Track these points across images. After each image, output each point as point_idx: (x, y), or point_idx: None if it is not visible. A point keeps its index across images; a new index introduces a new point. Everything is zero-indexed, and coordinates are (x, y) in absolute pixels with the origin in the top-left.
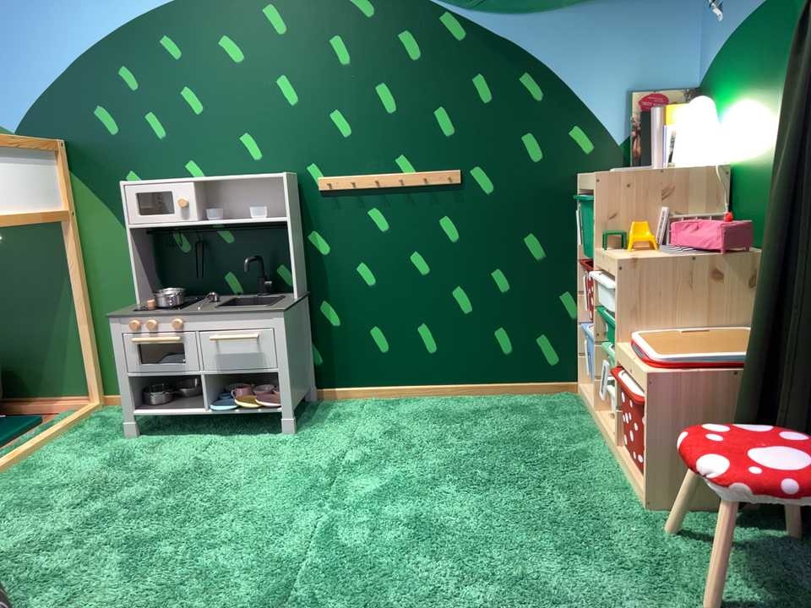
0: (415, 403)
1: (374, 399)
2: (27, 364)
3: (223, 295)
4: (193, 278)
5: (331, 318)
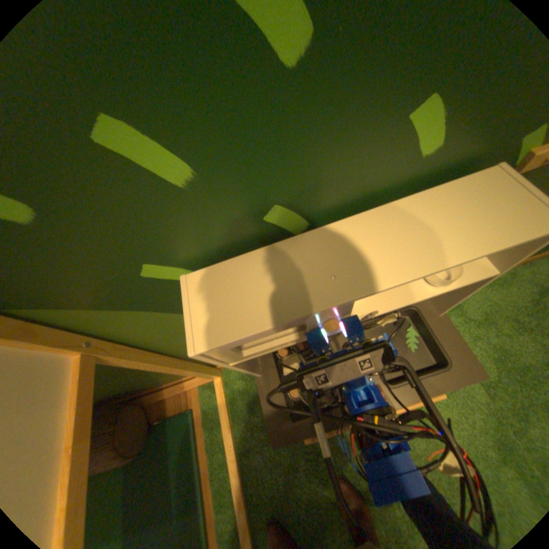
0: None
1: None
2: (139, 384)
3: None
4: None
5: None
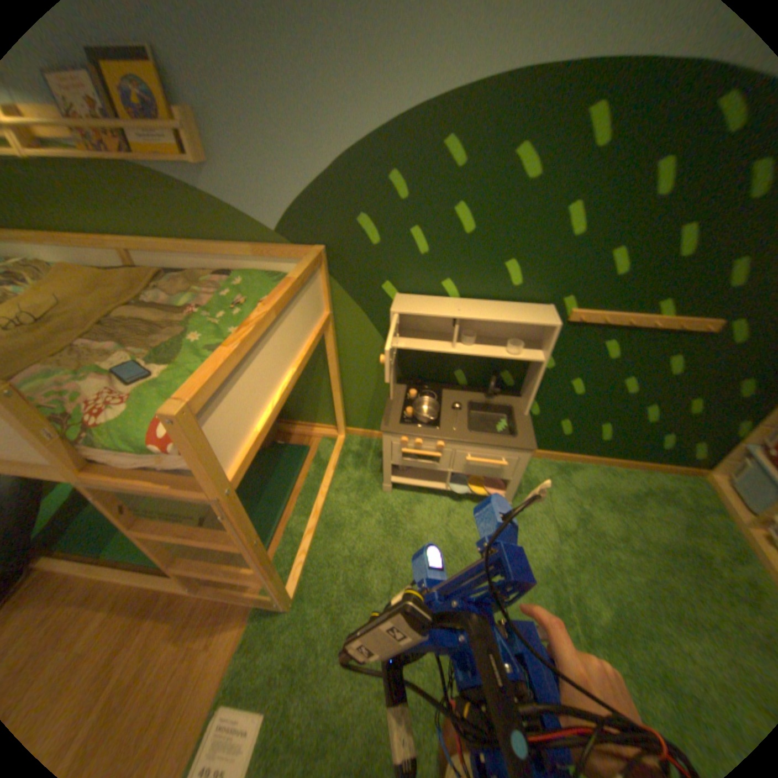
0: (581, 472)
1: (547, 461)
2: (290, 403)
3: (453, 390)
4: (428, 370)
5: (534, 411)
